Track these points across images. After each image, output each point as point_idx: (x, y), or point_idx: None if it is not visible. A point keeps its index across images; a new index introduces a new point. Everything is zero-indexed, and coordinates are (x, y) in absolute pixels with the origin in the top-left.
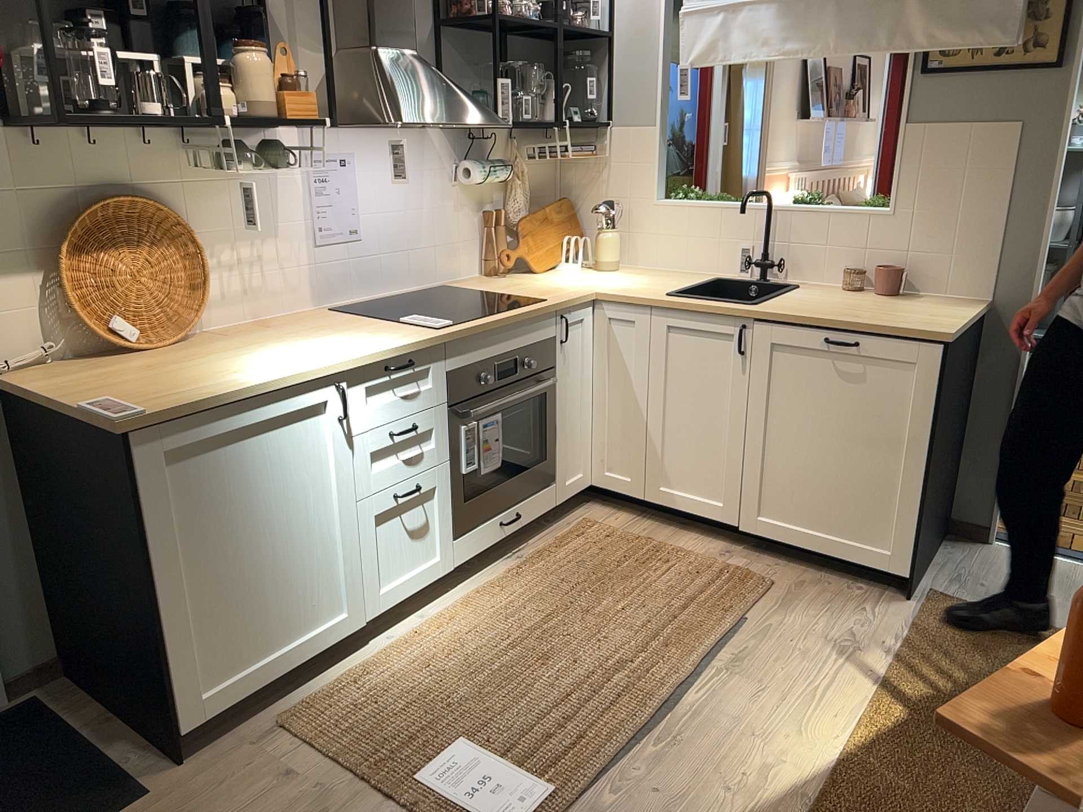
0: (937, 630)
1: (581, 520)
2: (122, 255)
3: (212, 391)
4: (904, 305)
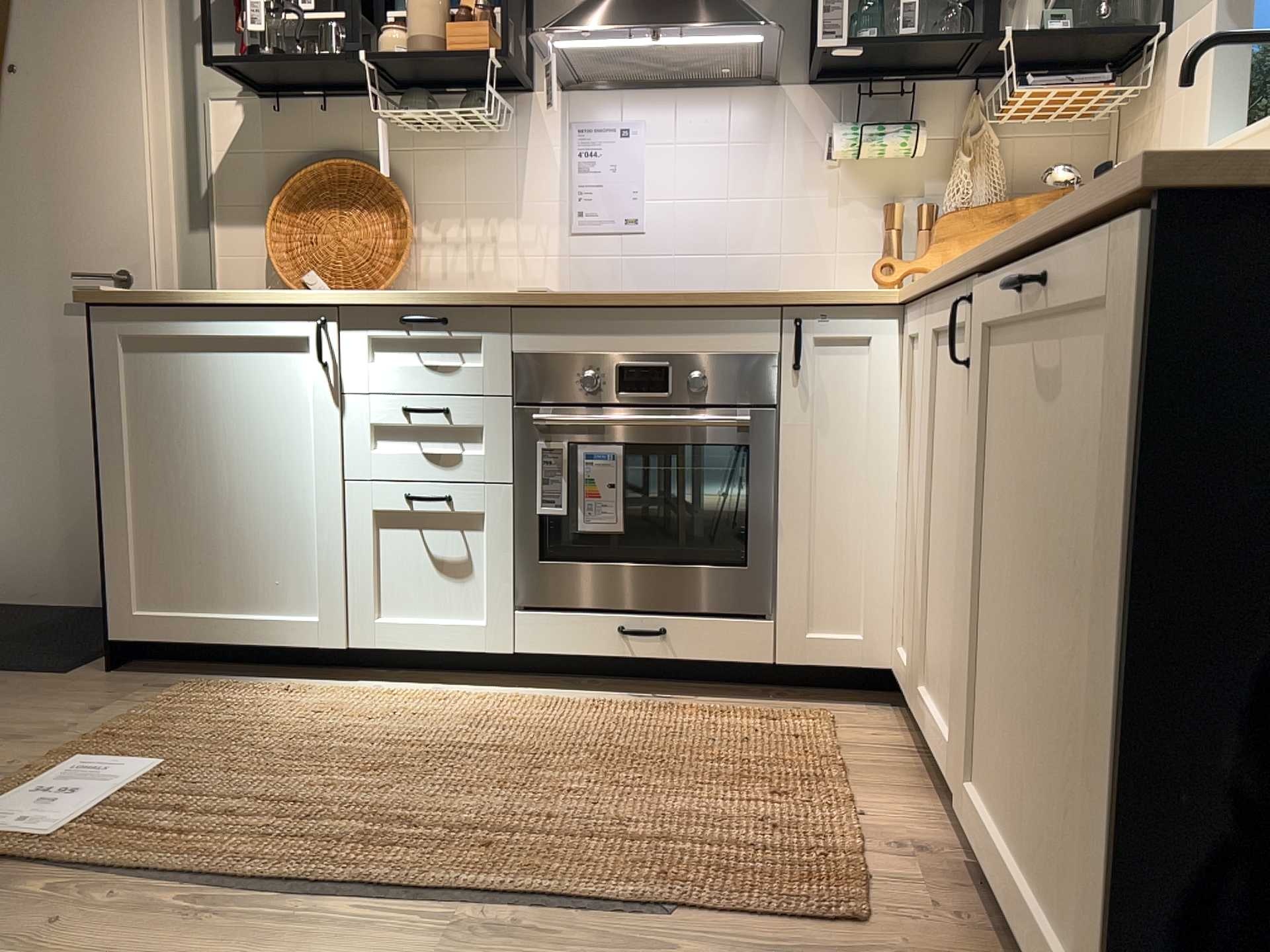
0: None
1: (824, 713)
2: (329, 214)
3: (185, 292)
4: None
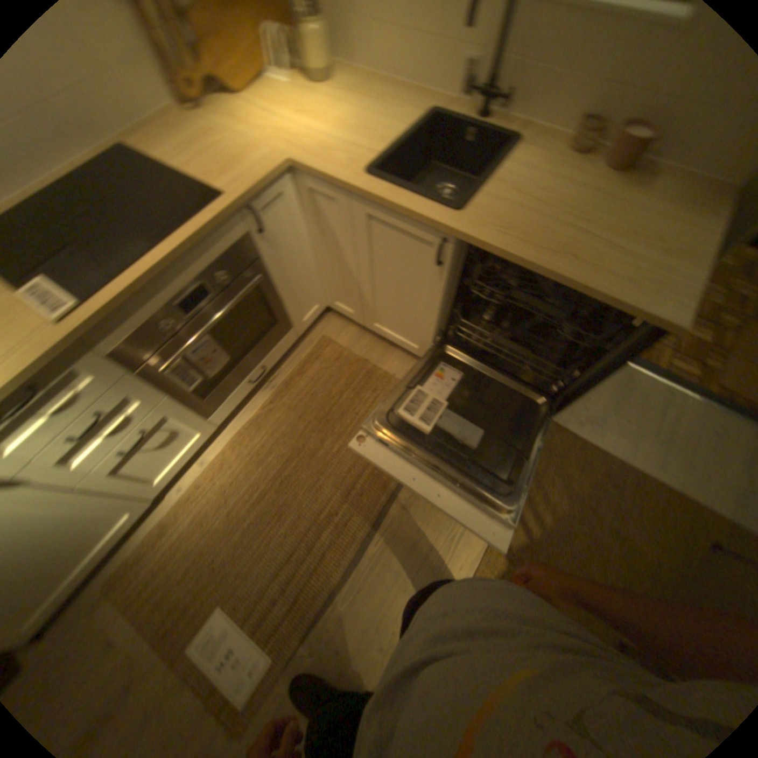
0: (541, 471)
1: (320, 336)
2: None
3: None
4: (633, 208)
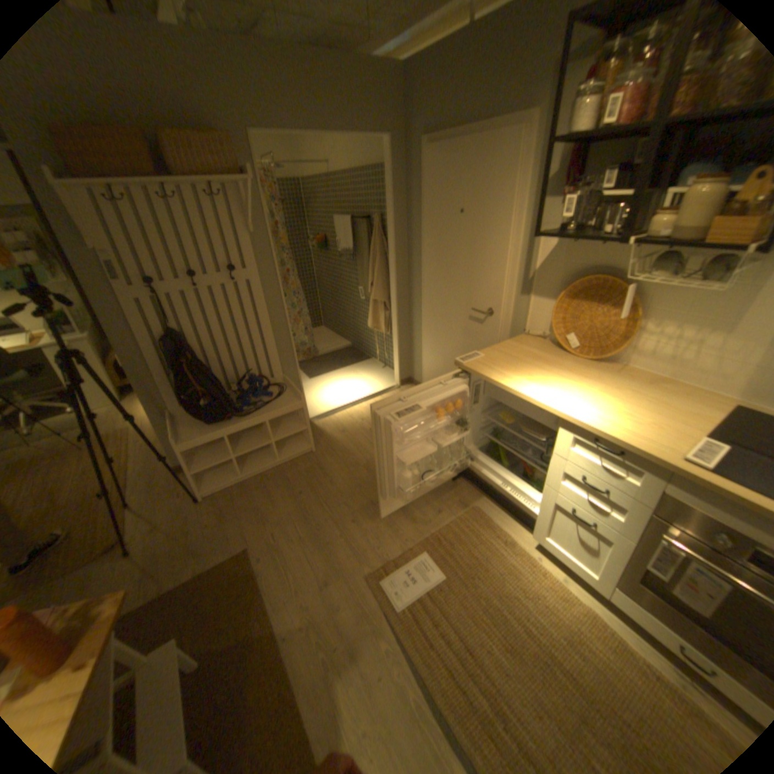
0: None
1: None
2: (592, 304)
3: (495, 374)
4: None
